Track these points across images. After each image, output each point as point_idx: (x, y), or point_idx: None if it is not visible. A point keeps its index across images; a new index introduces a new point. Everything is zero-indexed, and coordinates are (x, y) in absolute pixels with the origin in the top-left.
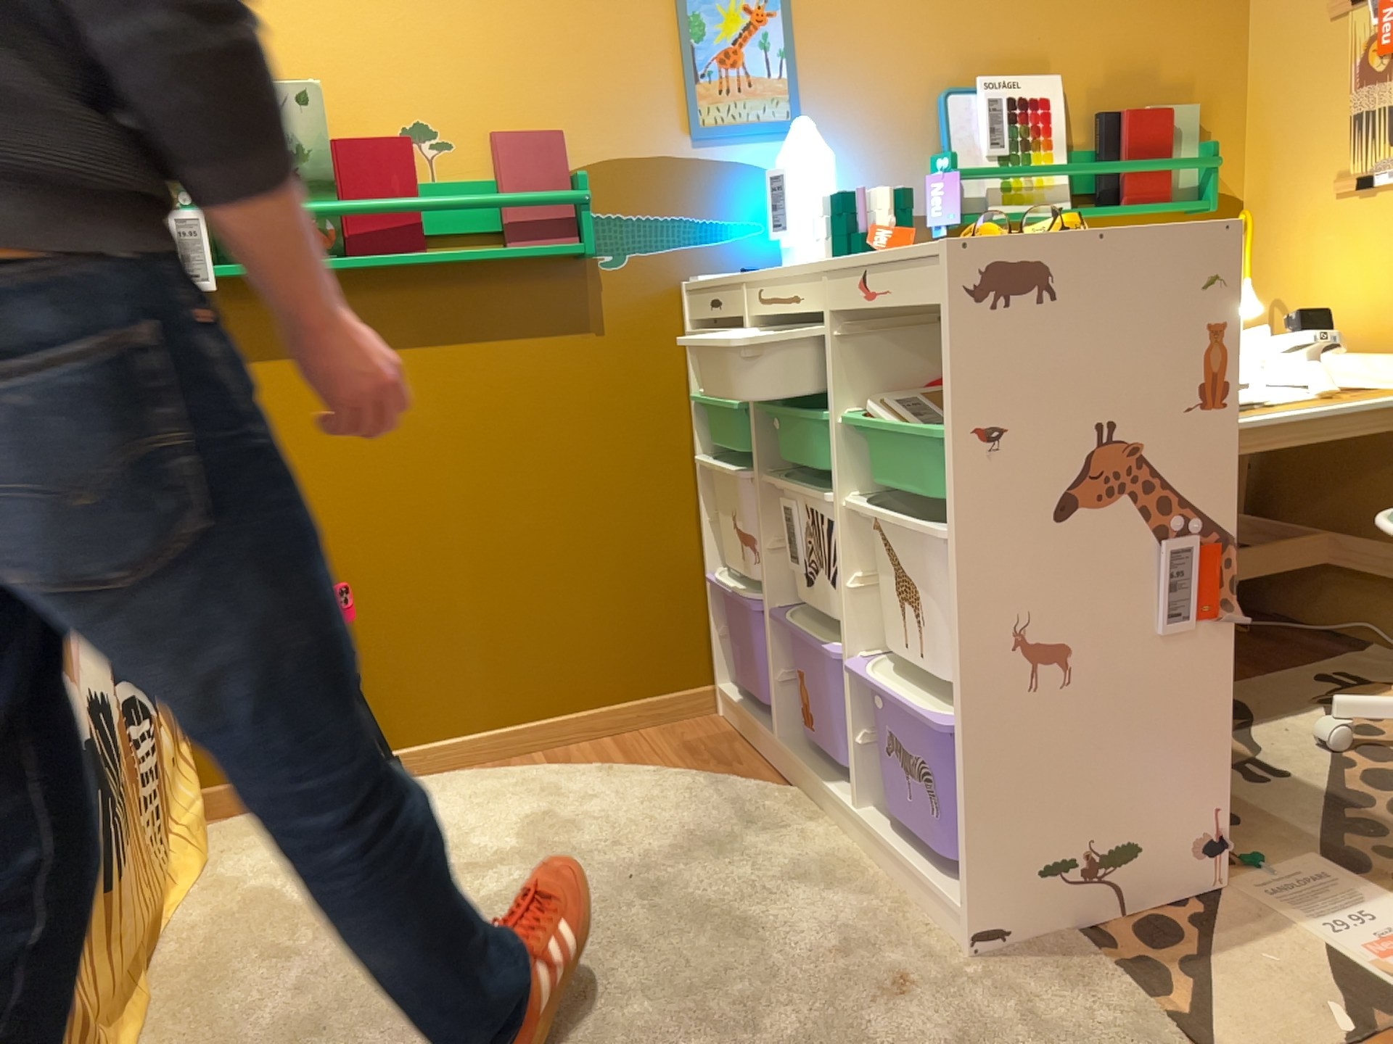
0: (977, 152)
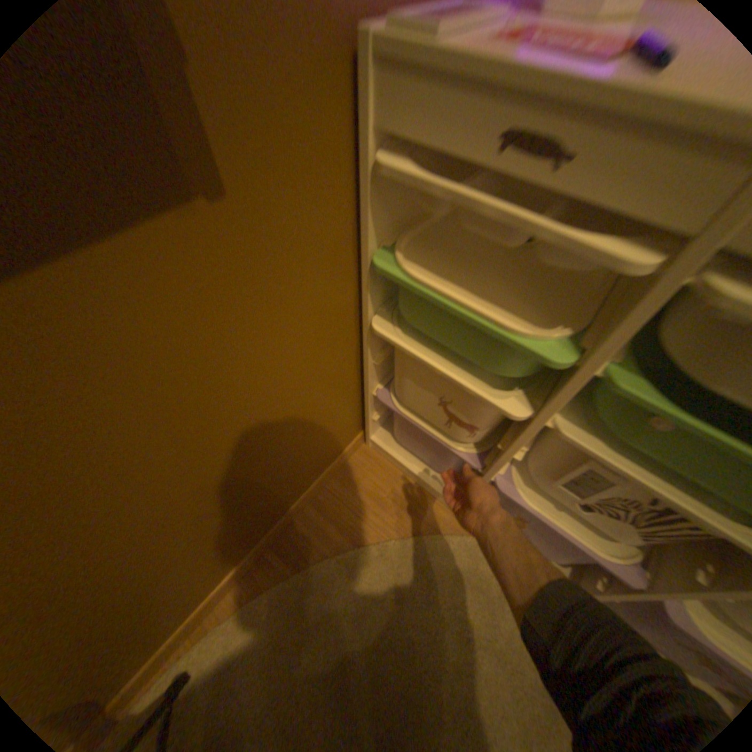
0: None
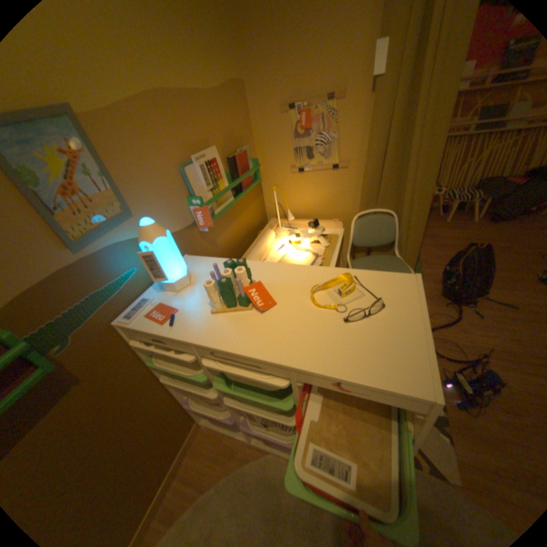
0: (203, 190)
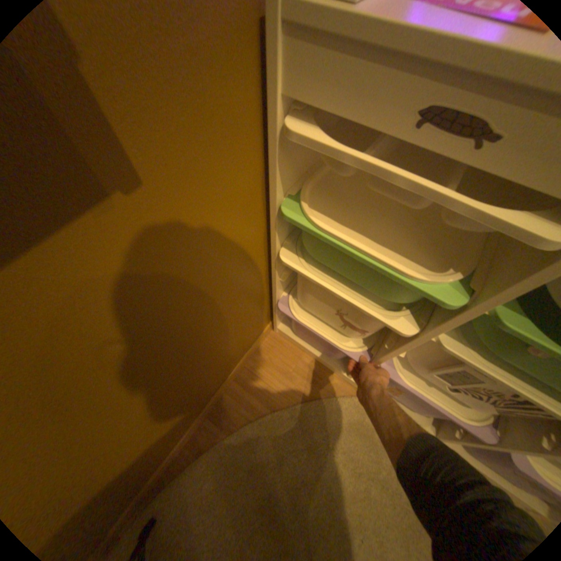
0: None
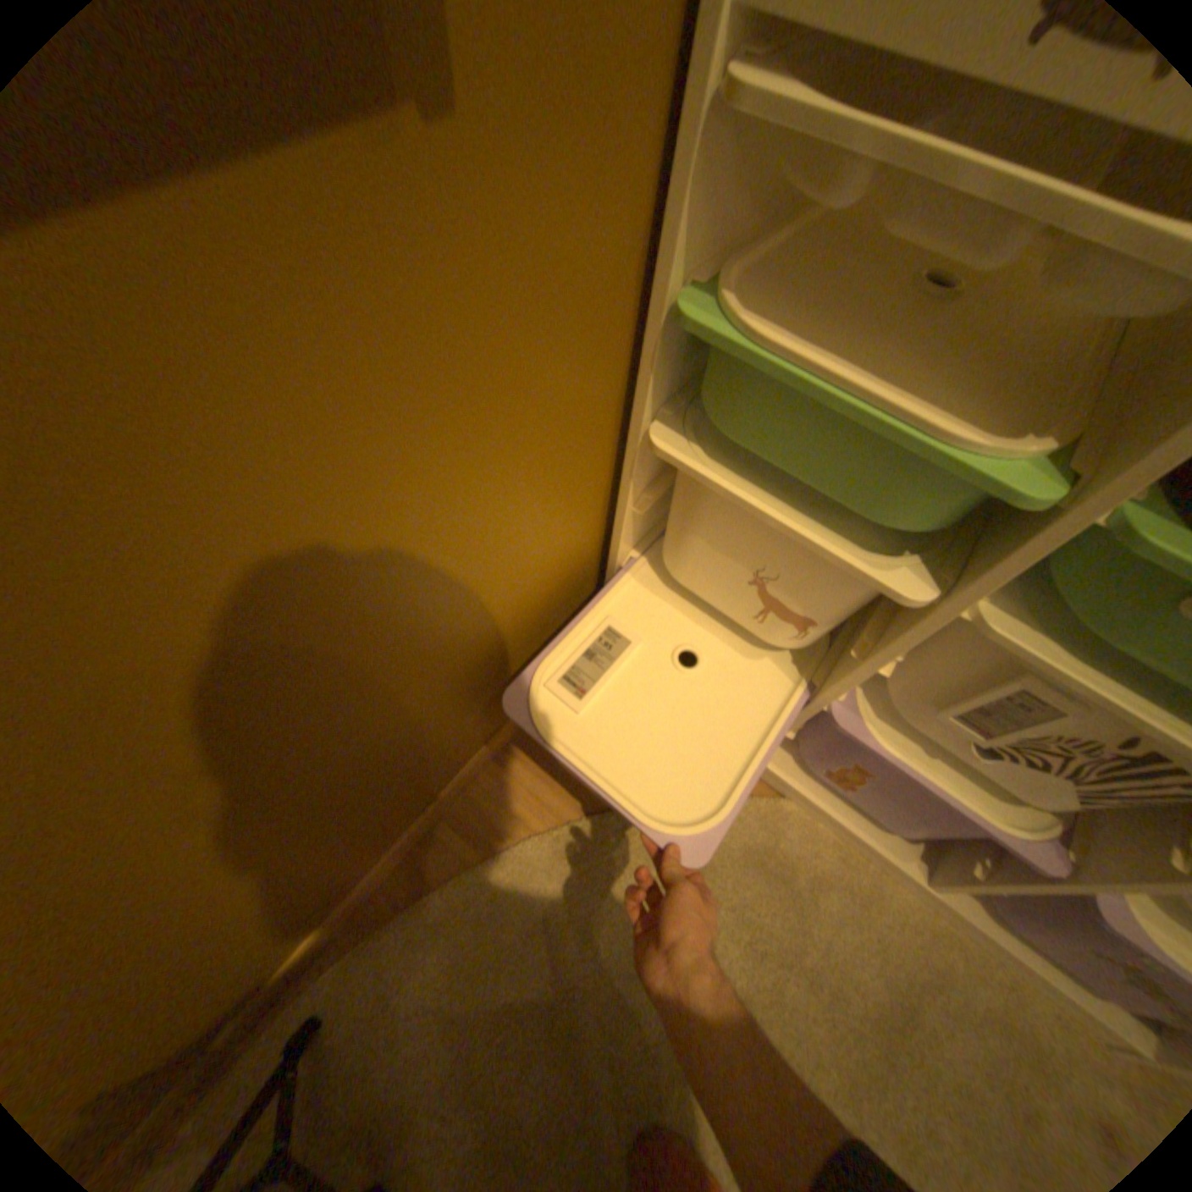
0: None
